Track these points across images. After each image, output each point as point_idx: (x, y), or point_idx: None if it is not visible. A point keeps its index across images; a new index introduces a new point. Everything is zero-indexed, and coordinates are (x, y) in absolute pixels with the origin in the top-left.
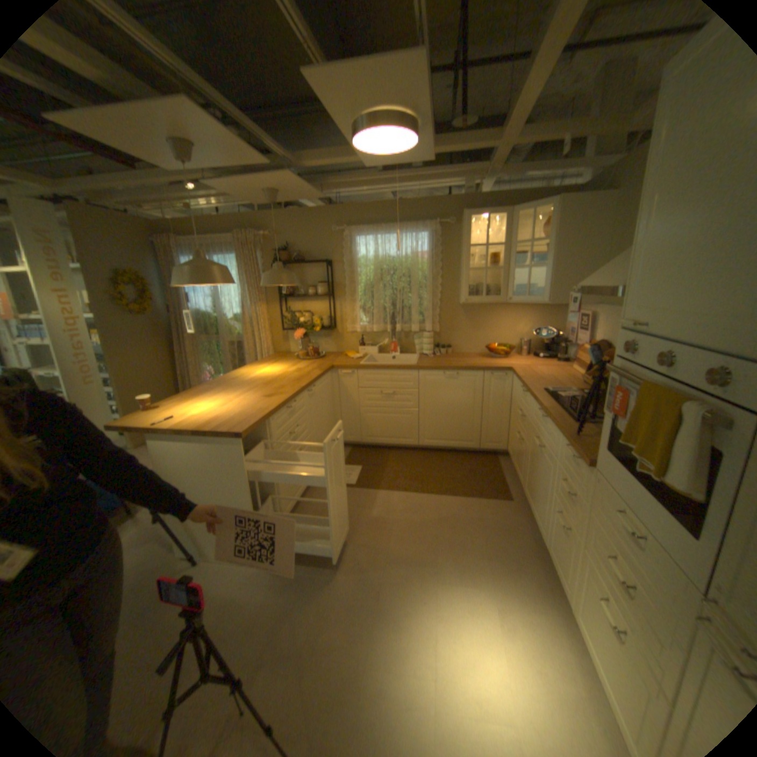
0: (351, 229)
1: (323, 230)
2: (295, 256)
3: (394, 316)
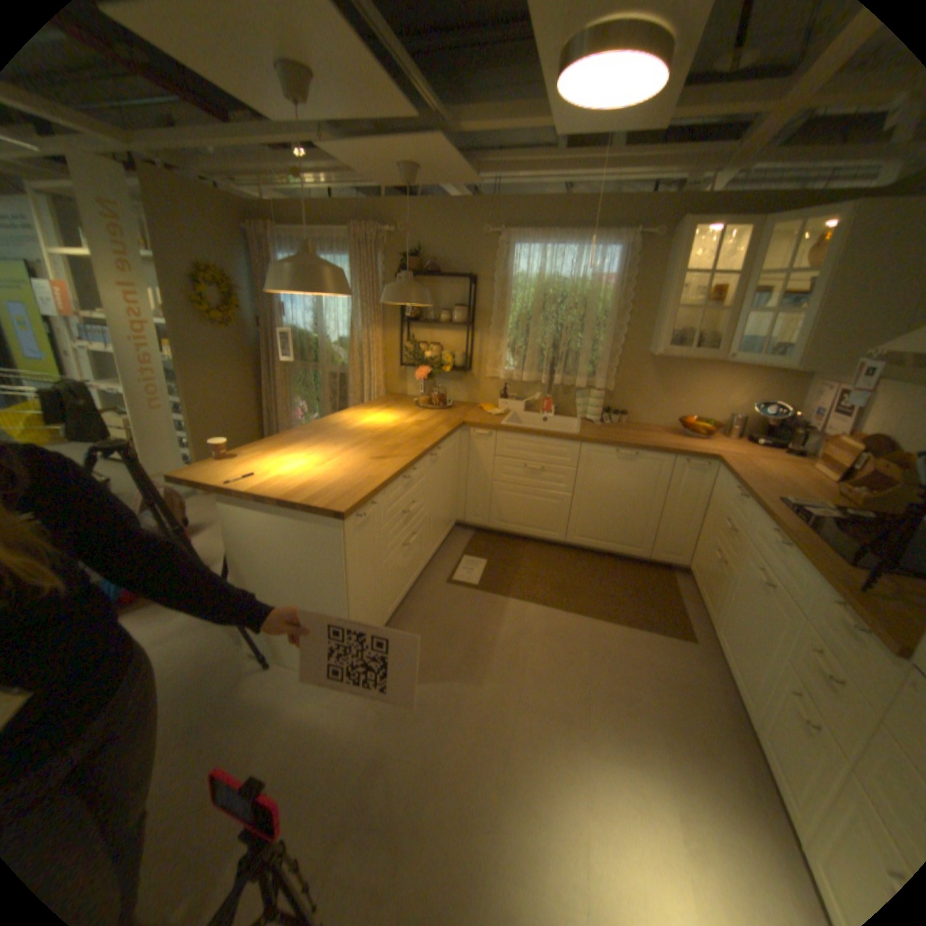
0: (511, 232)
1: (471, 231)
2: (428, 266)
3: (554, 361)
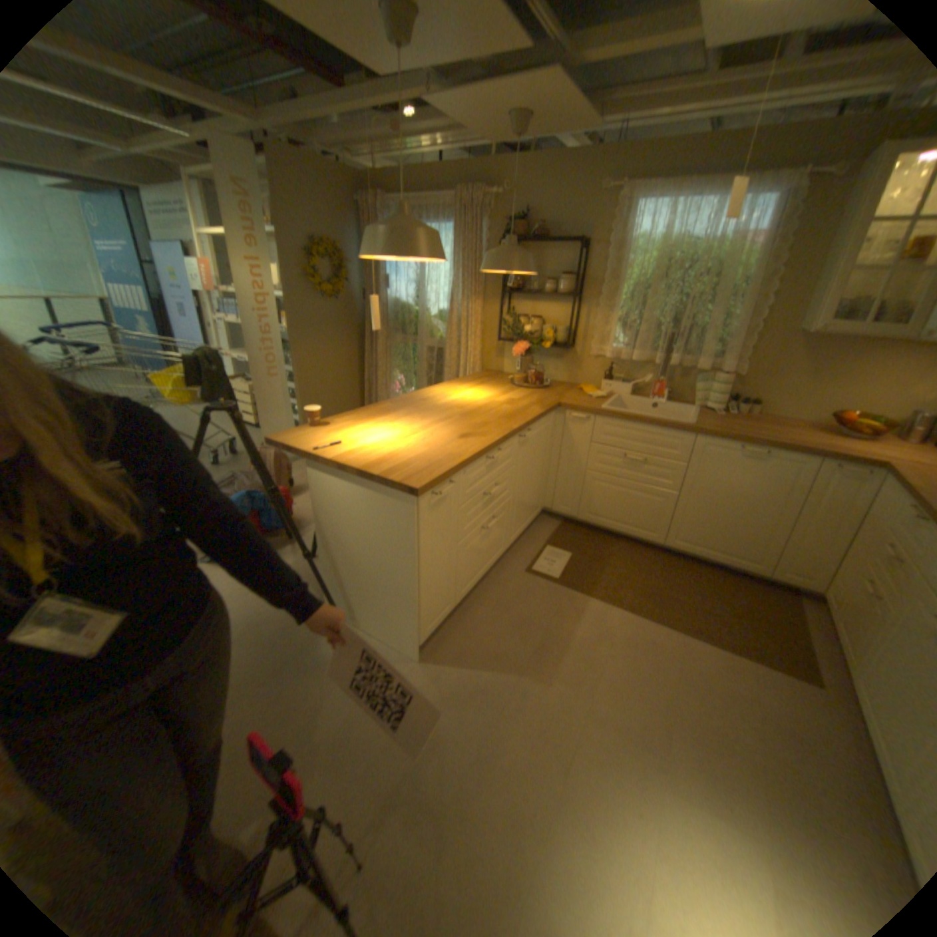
0: (635, 184)
1: (587, 187)
2: (535, 230)
3: (673, 338)
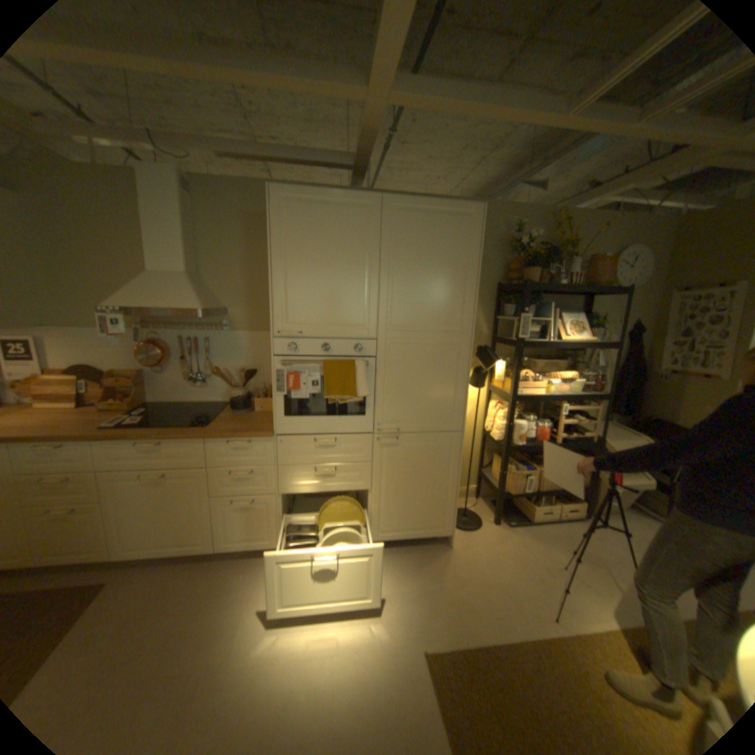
0: None
1: None
2: None
3: None
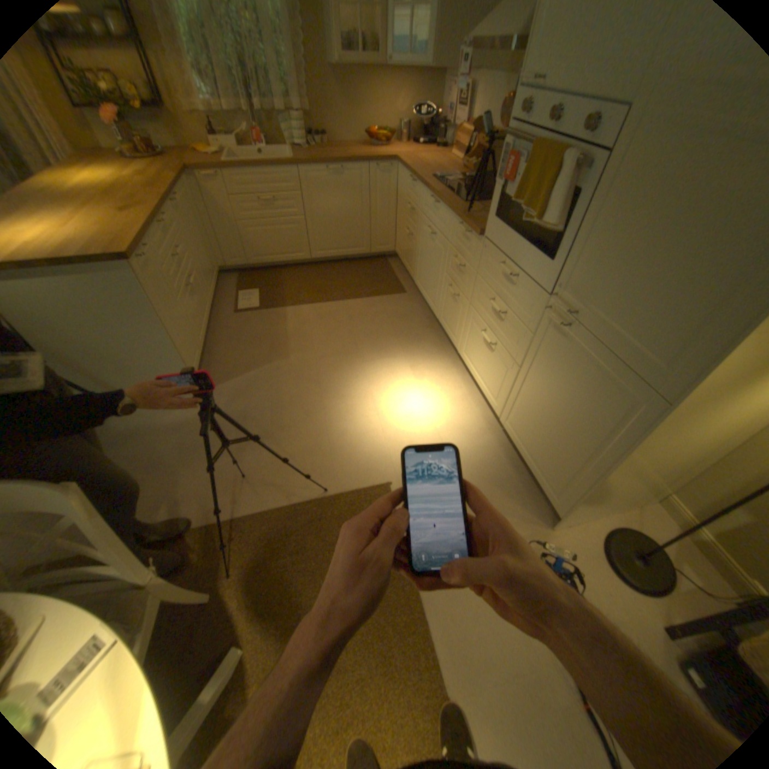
0: None
1: None
2: None
3: (246, 84)
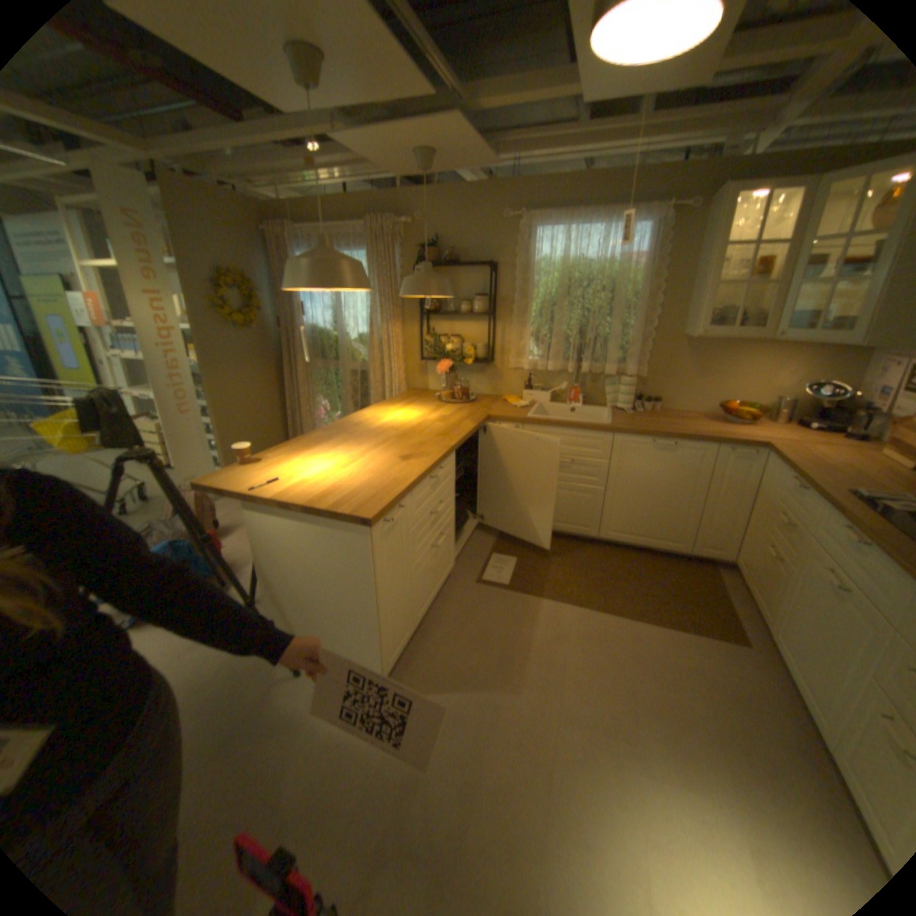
0: (532, 214)
1: (489, 217)
2: (446, 255)
3: (581, 348)
